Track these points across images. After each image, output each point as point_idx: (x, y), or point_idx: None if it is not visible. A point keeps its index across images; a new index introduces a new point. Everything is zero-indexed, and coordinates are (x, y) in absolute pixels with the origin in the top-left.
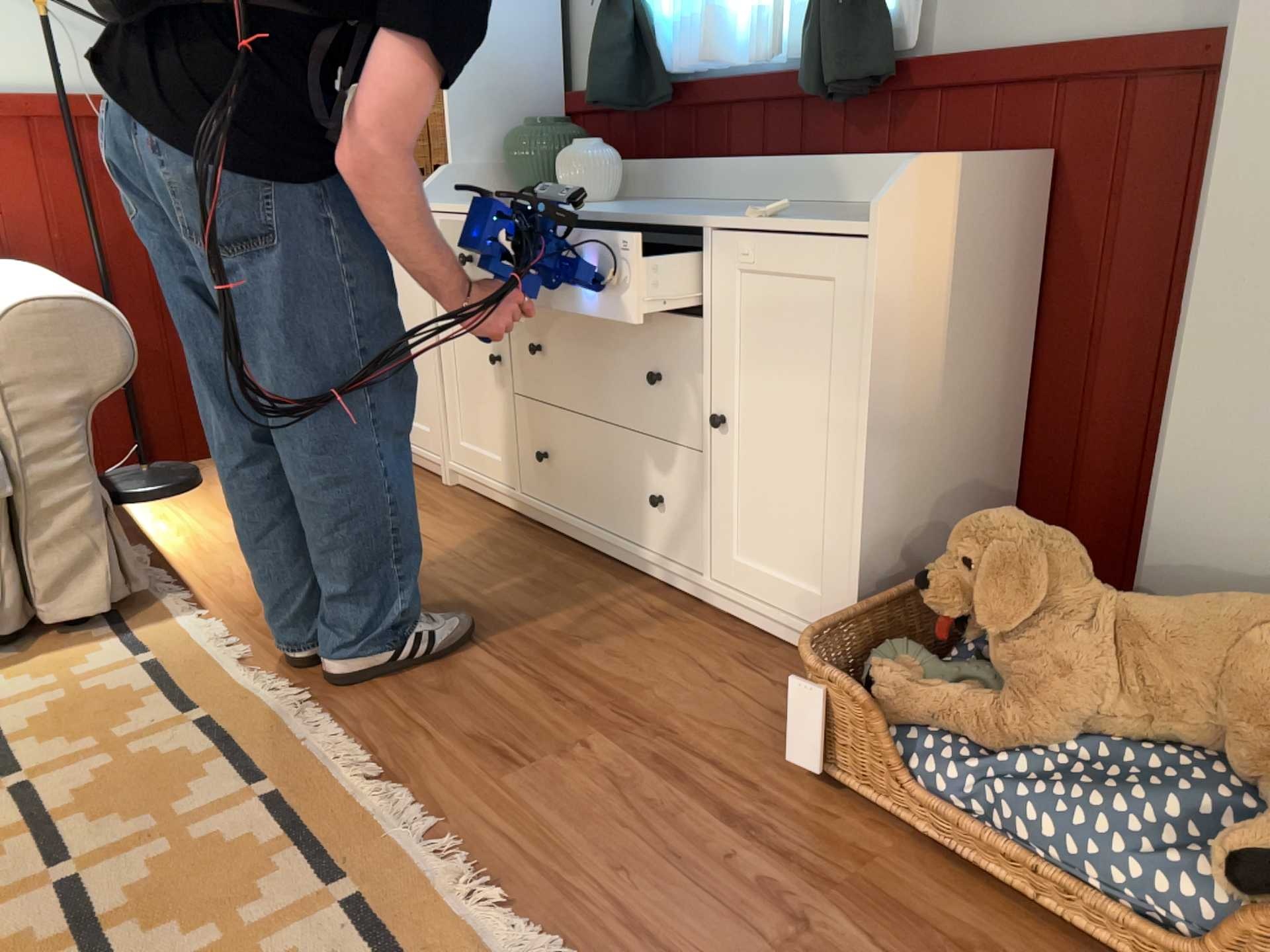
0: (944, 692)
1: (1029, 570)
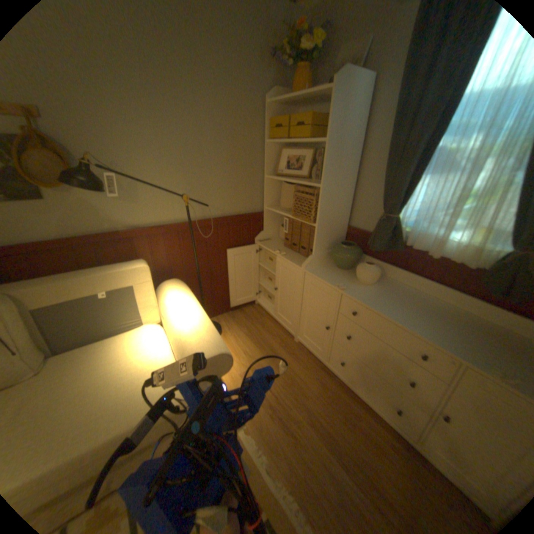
0: None
1: None
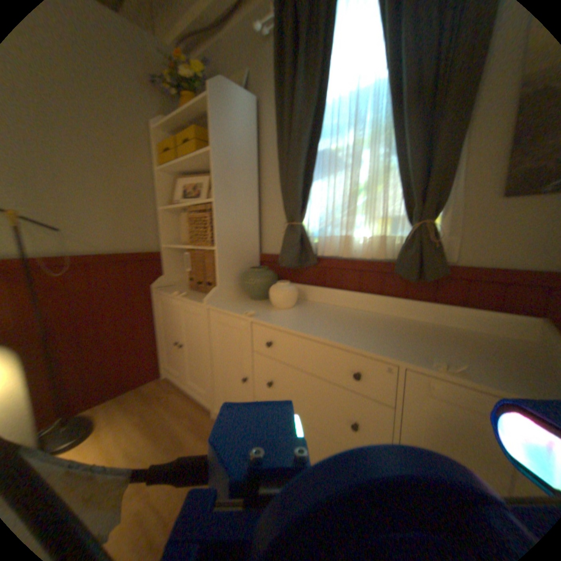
0: None
1: None
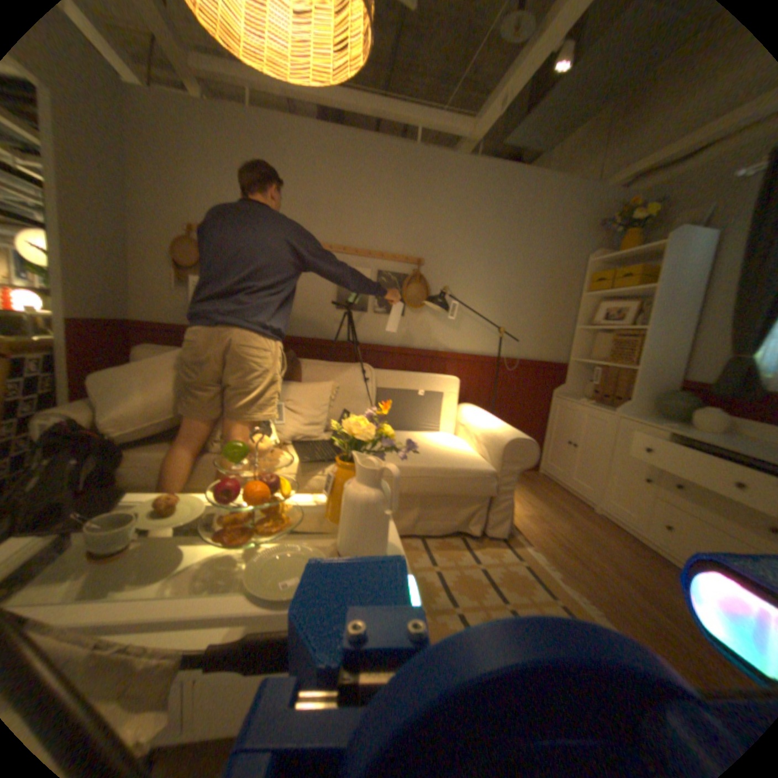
0: None
1: None
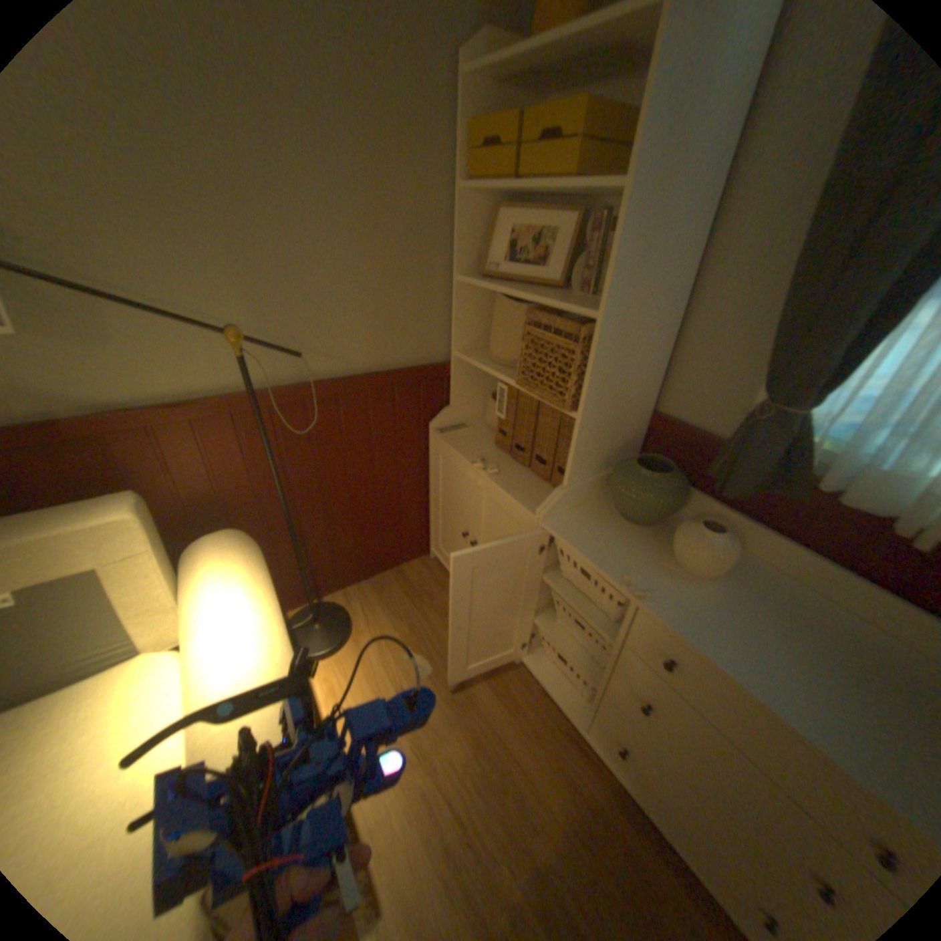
0: None
1: None
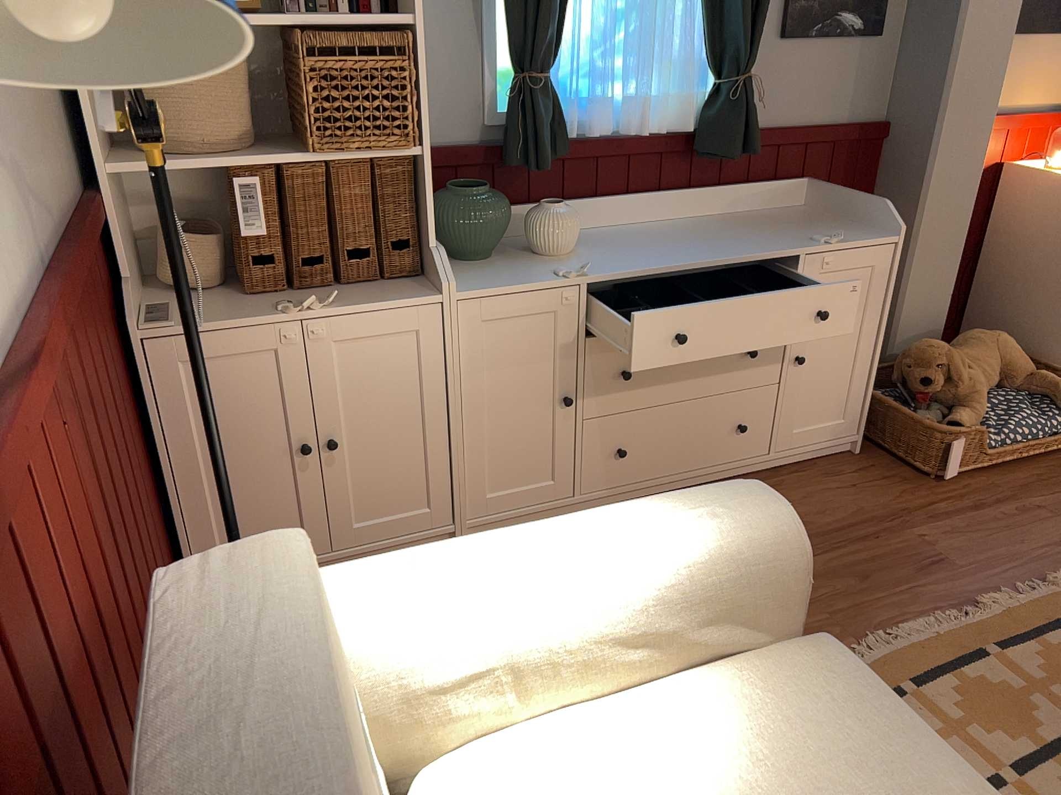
0: (964, 417)
1: (959, 358)
